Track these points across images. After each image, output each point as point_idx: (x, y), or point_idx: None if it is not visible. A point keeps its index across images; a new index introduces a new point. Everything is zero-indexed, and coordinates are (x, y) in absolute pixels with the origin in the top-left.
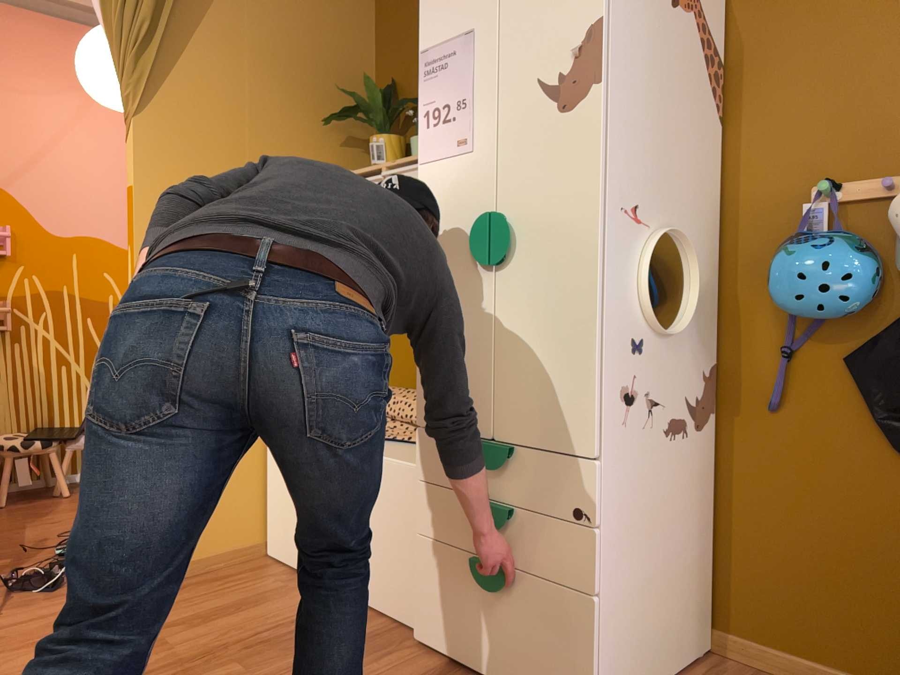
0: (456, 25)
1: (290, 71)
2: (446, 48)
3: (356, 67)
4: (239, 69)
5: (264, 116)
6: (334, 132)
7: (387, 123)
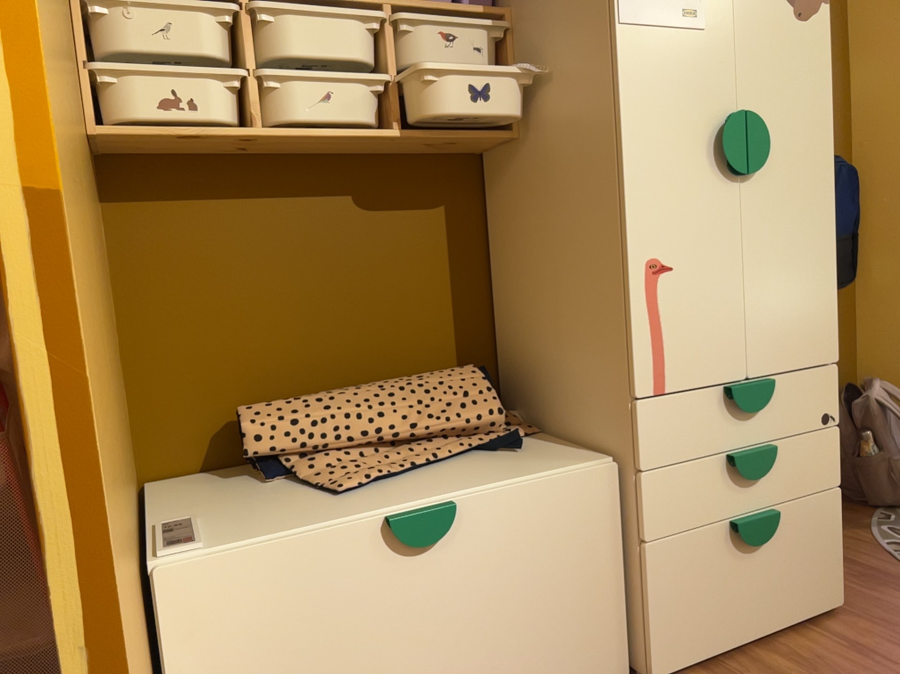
0: None
1: None
2: None
3: None
4: None
5: None
6: None
7: None
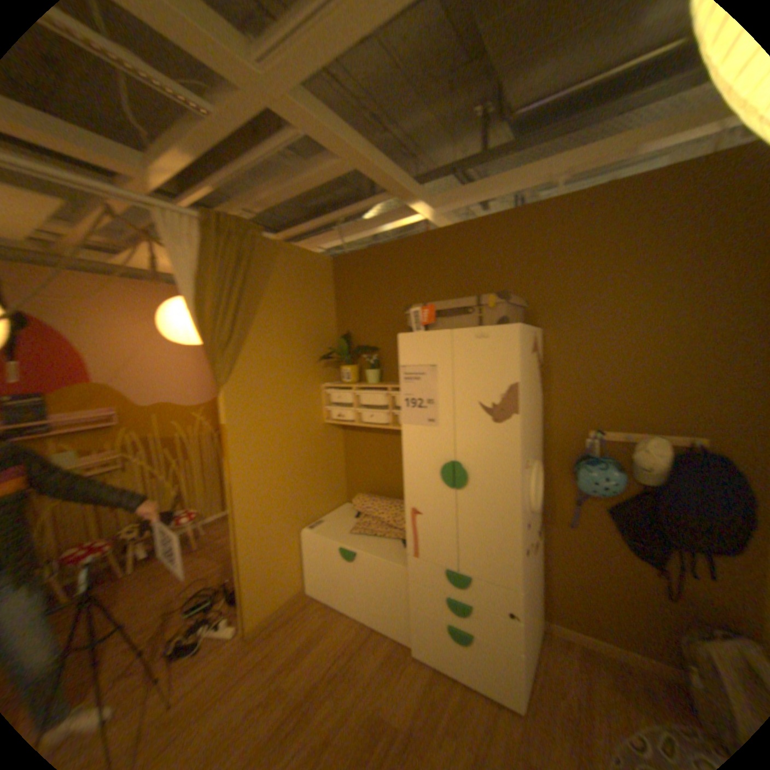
0: (423, 359)
1: (296, 336)
2: (416, 369)
3: (326, 324)
4: (271, 343)
5: (285, 365)
6: (318, 363)
7: (350, 359)
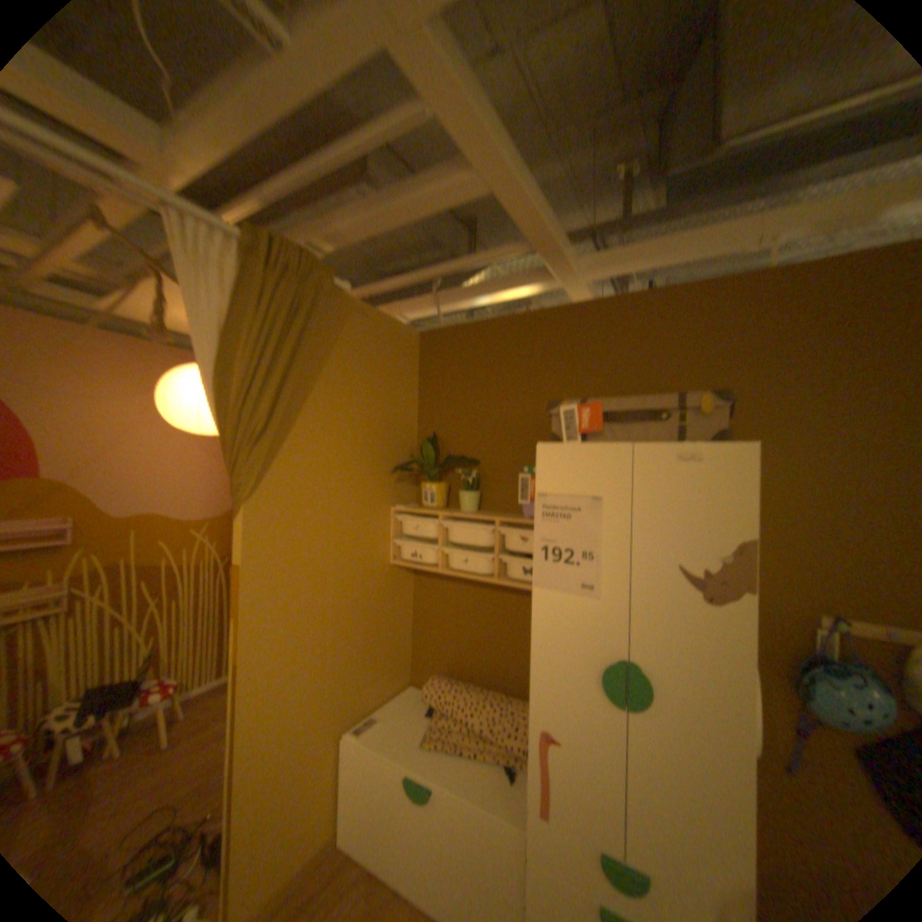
0: (580, 486)
1: (364, 434)
2: (567, 501)
3: (406, 422)
4: (328, 442)
5: (345, 476)
6: (391, 475)
7: (438, 474)
